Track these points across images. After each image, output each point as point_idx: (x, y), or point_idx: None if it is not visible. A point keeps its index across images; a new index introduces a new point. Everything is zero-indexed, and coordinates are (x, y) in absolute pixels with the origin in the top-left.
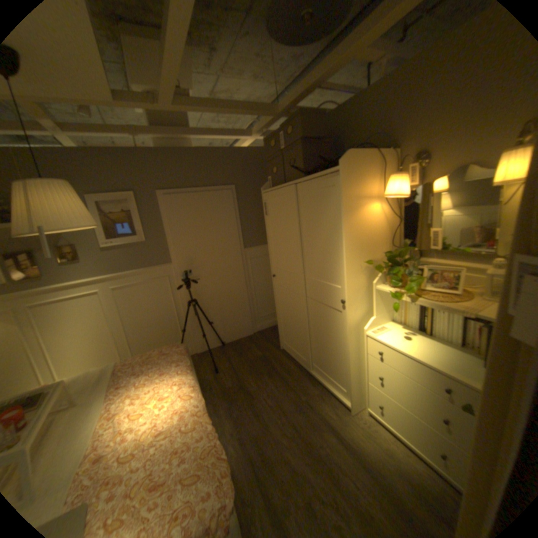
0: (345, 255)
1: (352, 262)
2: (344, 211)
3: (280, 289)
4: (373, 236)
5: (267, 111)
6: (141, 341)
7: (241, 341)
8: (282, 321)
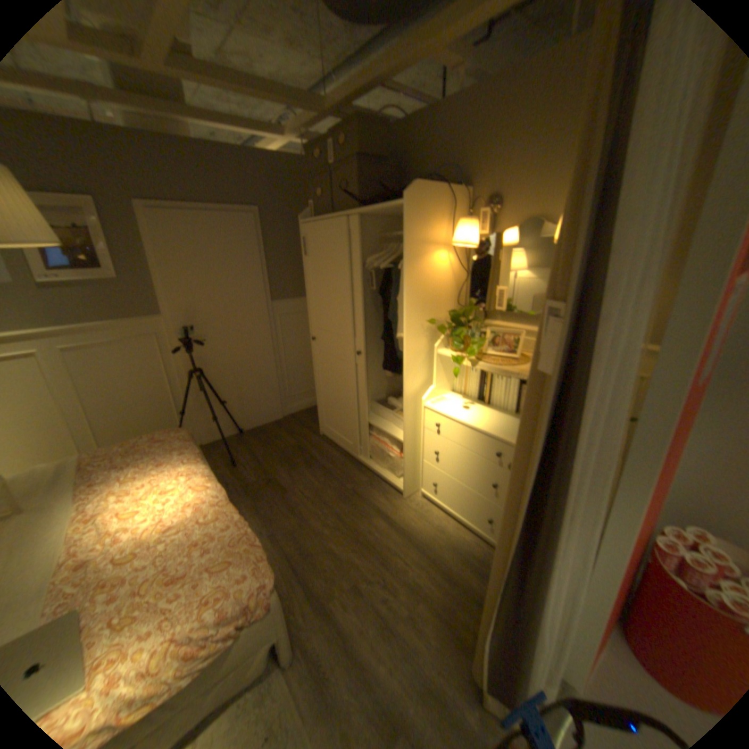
0: (404, 312)
1: (412, 320)
2: (405, 257)
3: (321, 356)
4: (437, 291)
5: (309, 103)
6: (113, 428)
7: (266, 427)
8: (323, 397)
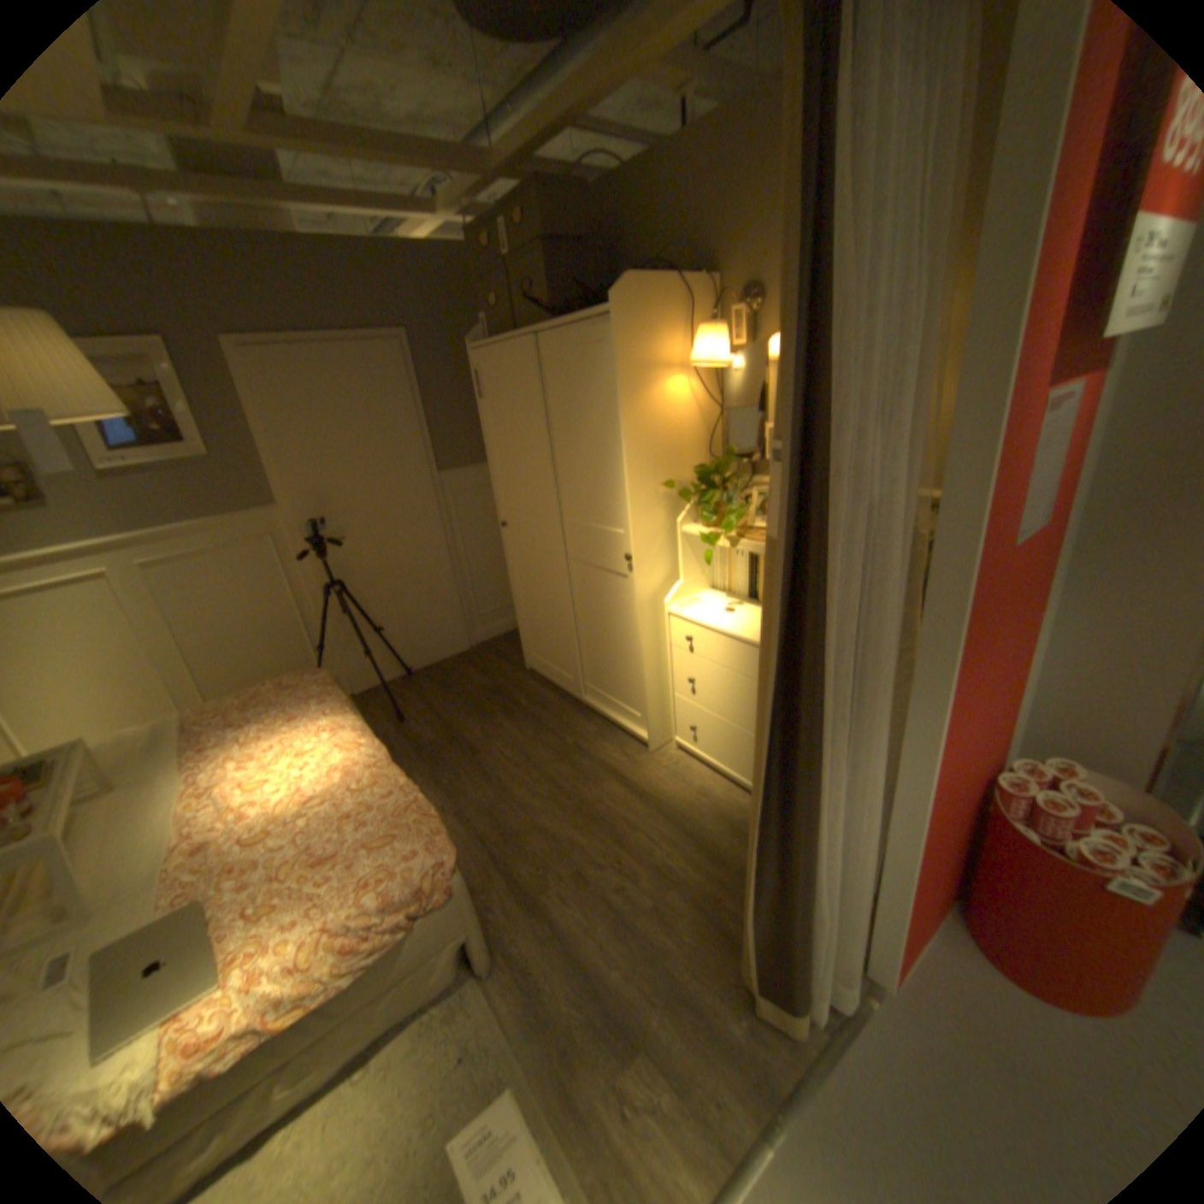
0: (627, 473)
1: (640, 486)
2: (621, 391)
3: (517, 551)
4: (675, 438)
5: (467, 164)
6: (224, 677)
7: (446, 664)
8: (525, 613)
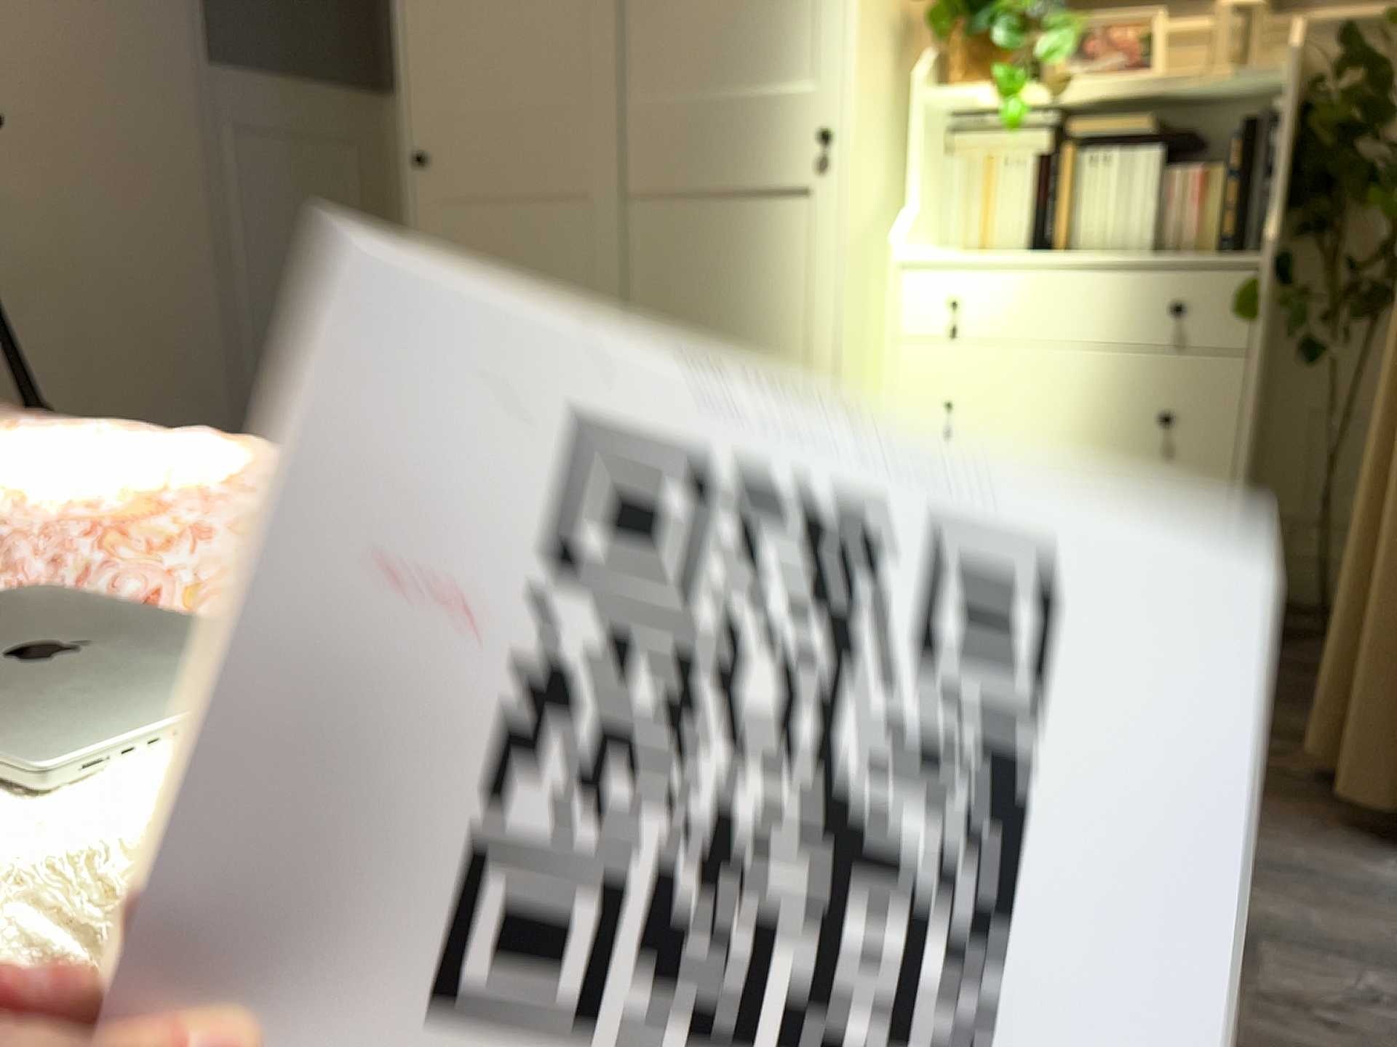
0: None
1: None
2: None
3: (455, 219)
4: None
5: None
6: None
7: None
8: None
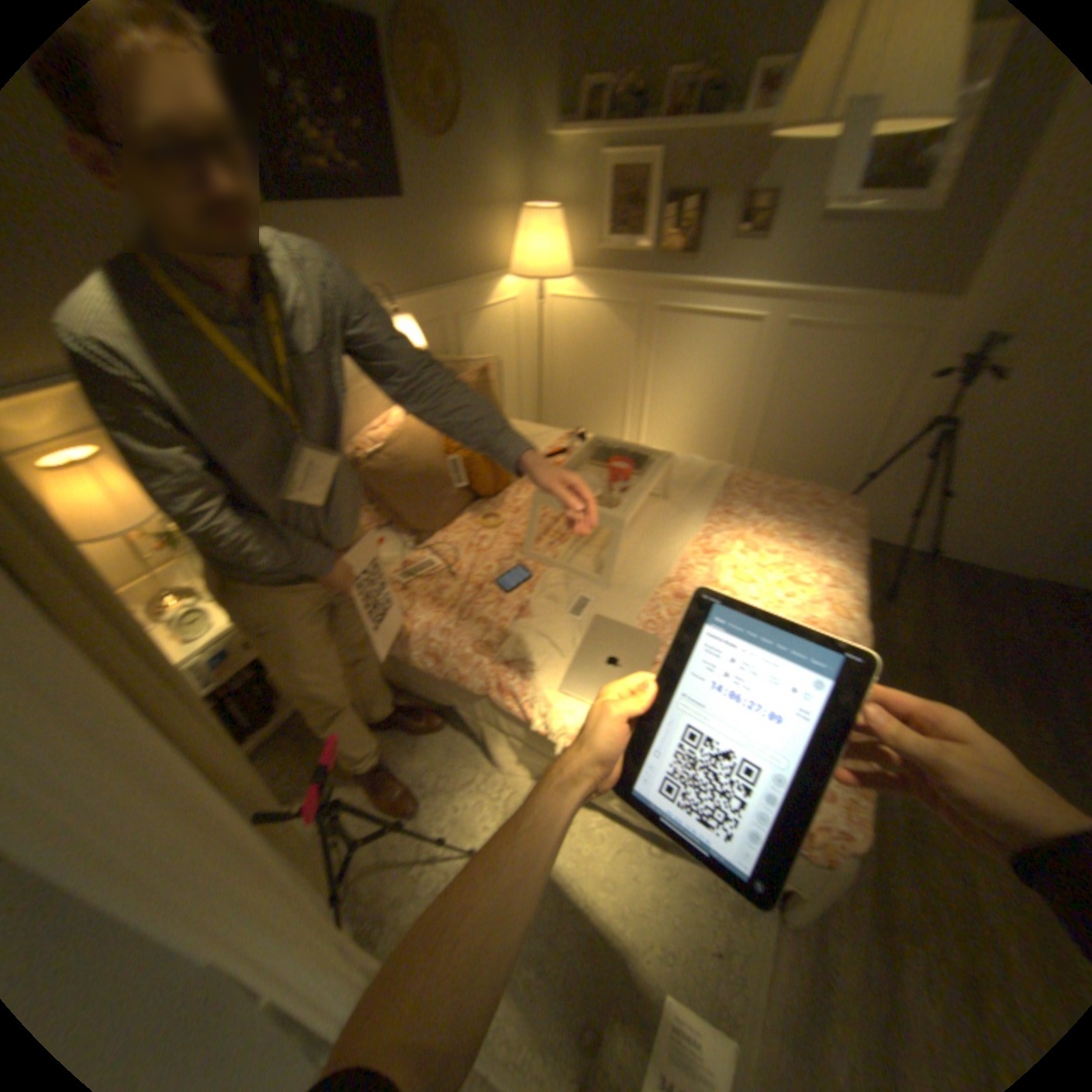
0: None
1: None
2: None
3: None
4: None
5: None
6: (777, 452)
7: (992, 576)
8: None
